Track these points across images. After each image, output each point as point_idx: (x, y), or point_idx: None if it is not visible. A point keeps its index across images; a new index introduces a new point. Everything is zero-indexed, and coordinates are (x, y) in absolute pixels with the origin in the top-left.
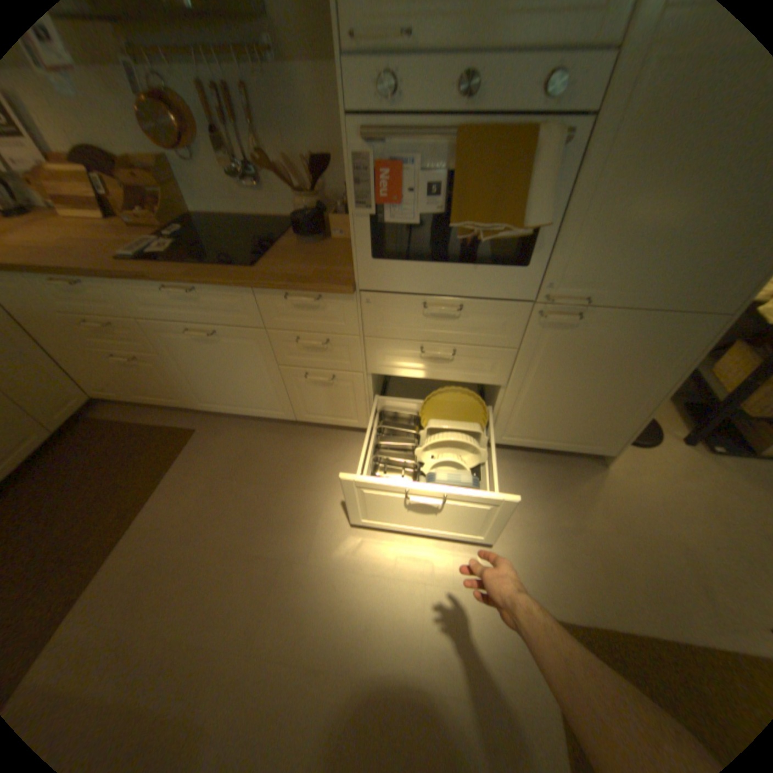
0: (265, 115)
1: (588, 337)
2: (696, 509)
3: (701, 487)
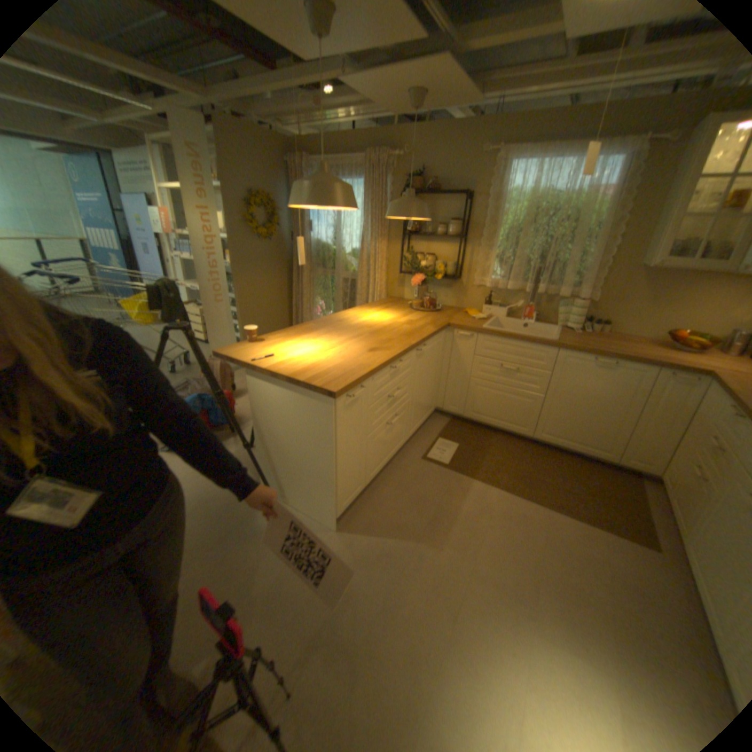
0: None
1: None
2: None
3: None
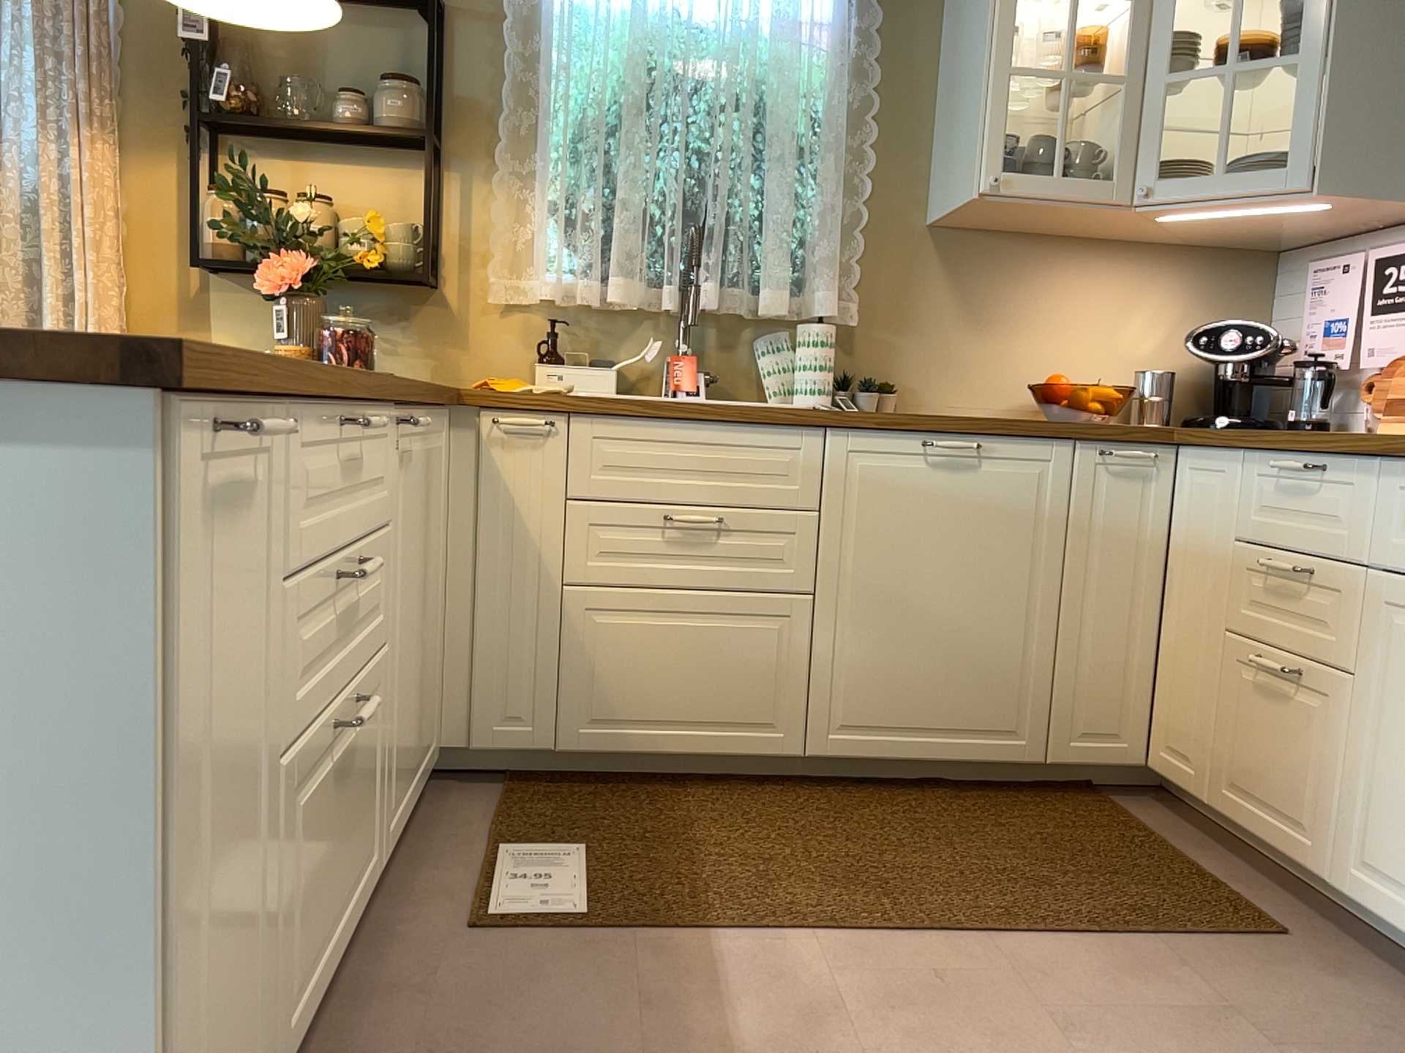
0: None
1: None
2: None
3: None
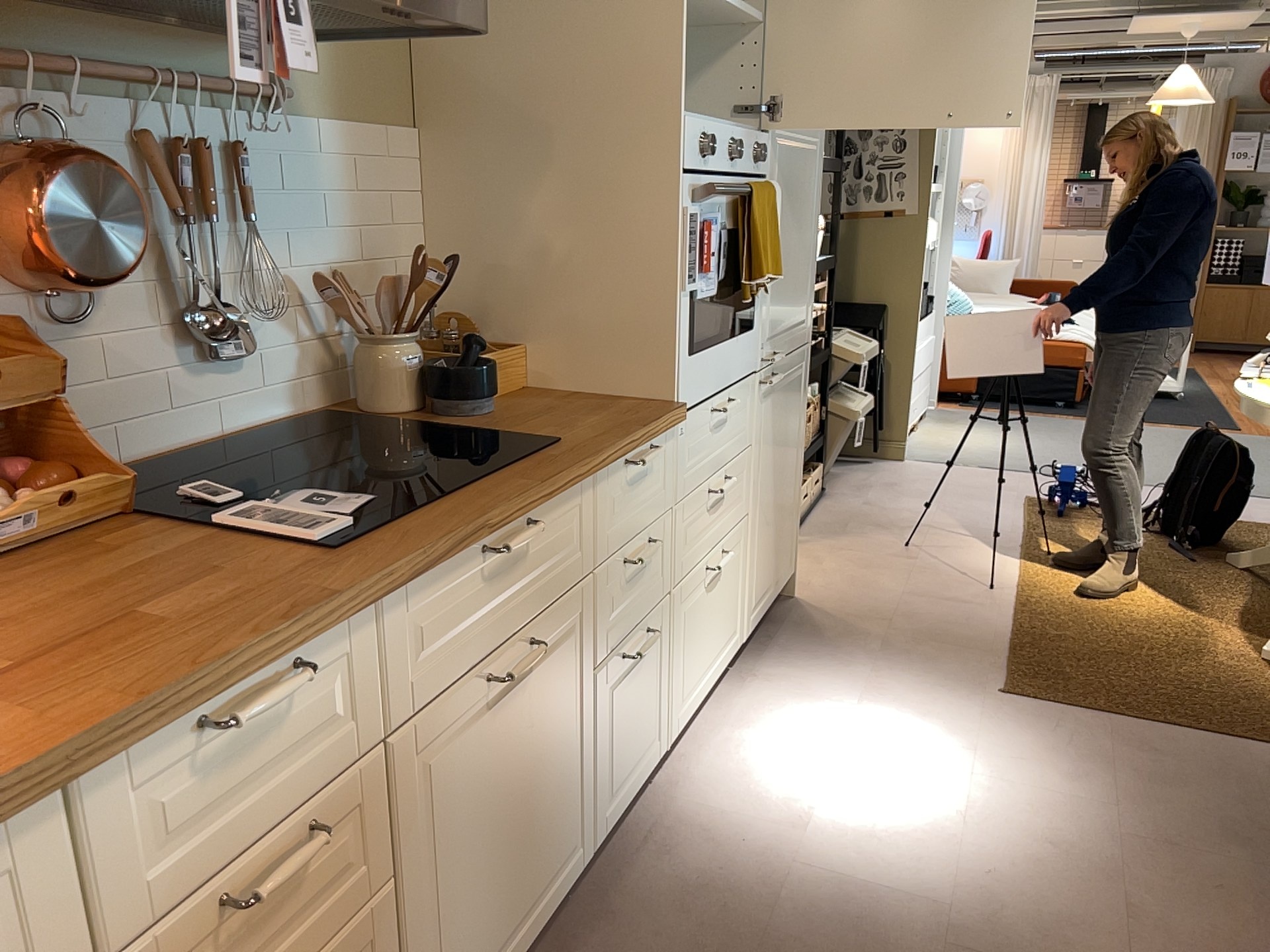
0: (267, 204)
1: (778, 400)
2: (861, 572)
3: (833, 560)
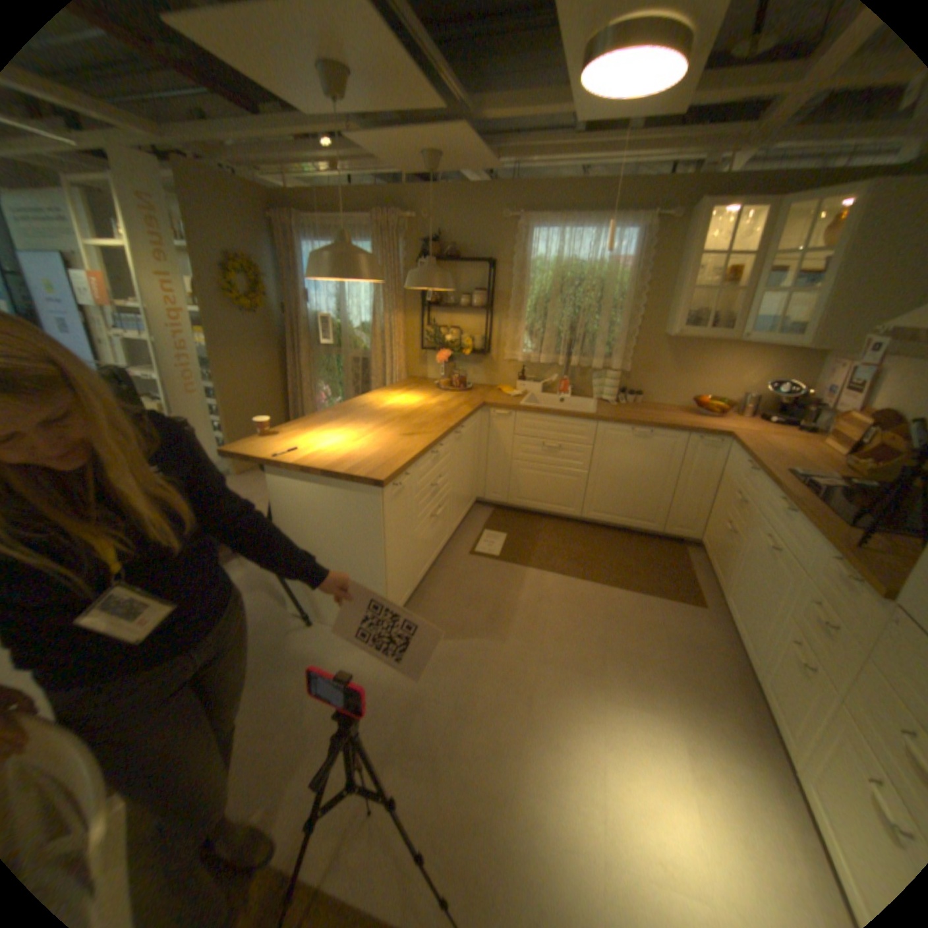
0: None
1: None
2: None
3: None
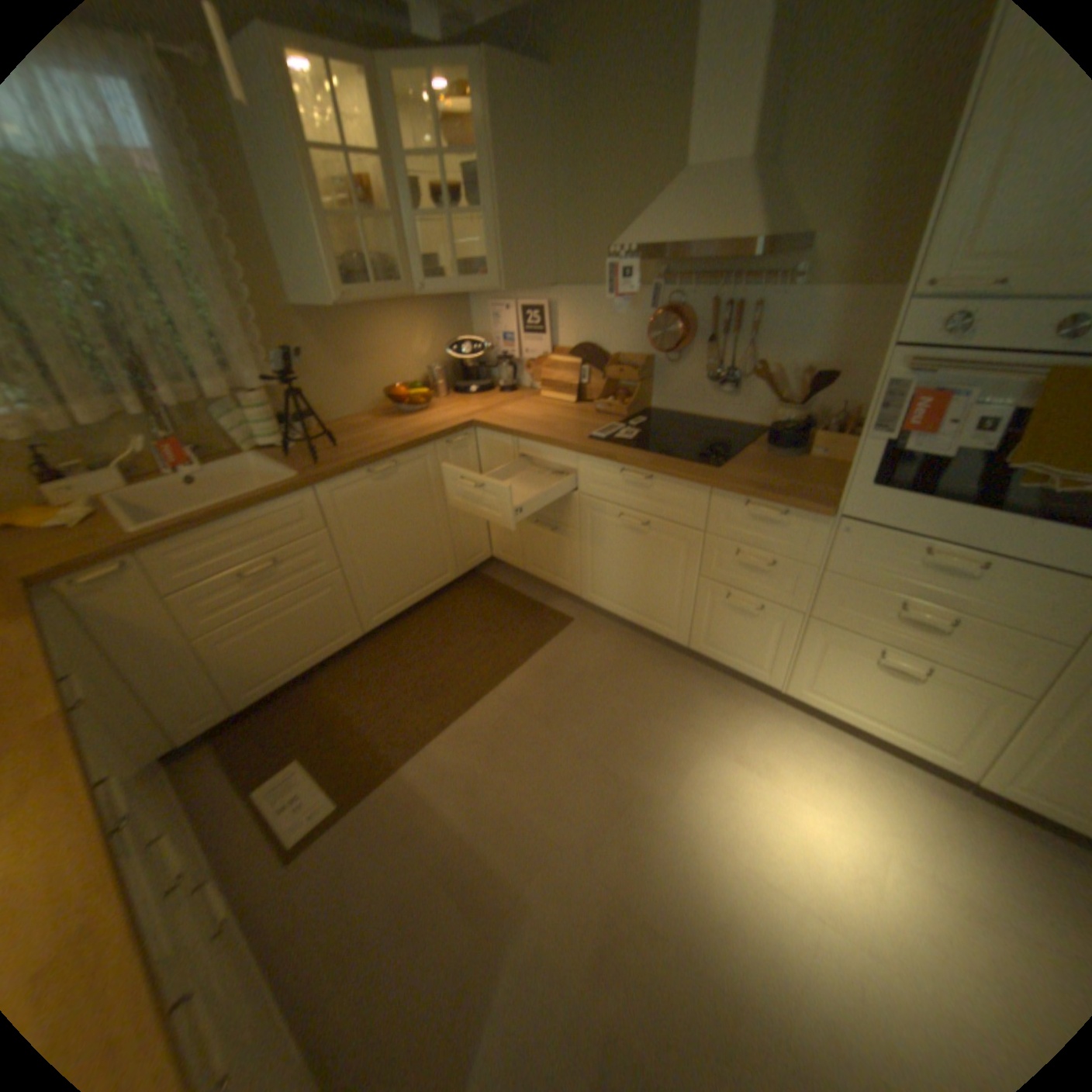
0: (772, 328)
1: None
2: None
3: None
